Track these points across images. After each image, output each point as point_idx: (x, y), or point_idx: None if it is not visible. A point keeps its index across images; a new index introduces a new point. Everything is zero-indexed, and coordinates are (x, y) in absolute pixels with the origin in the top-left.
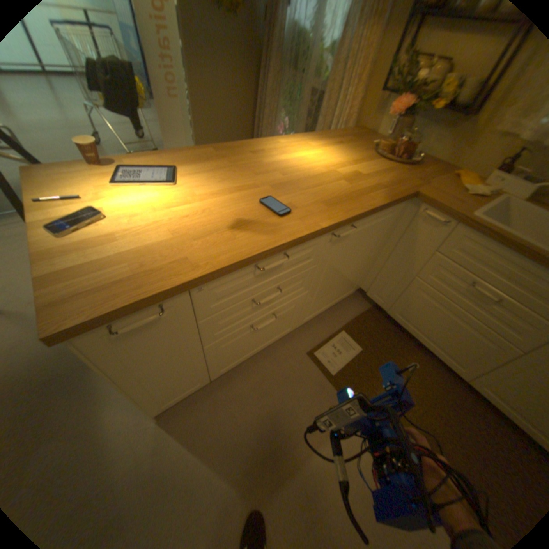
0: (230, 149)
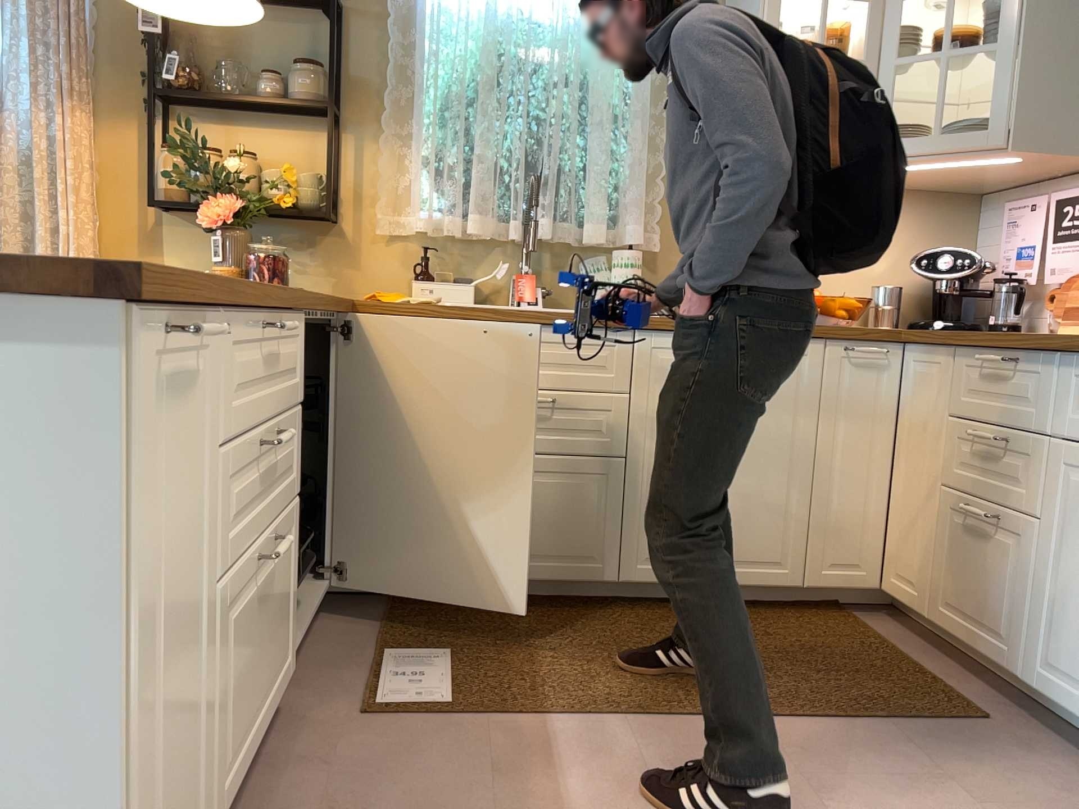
0: None
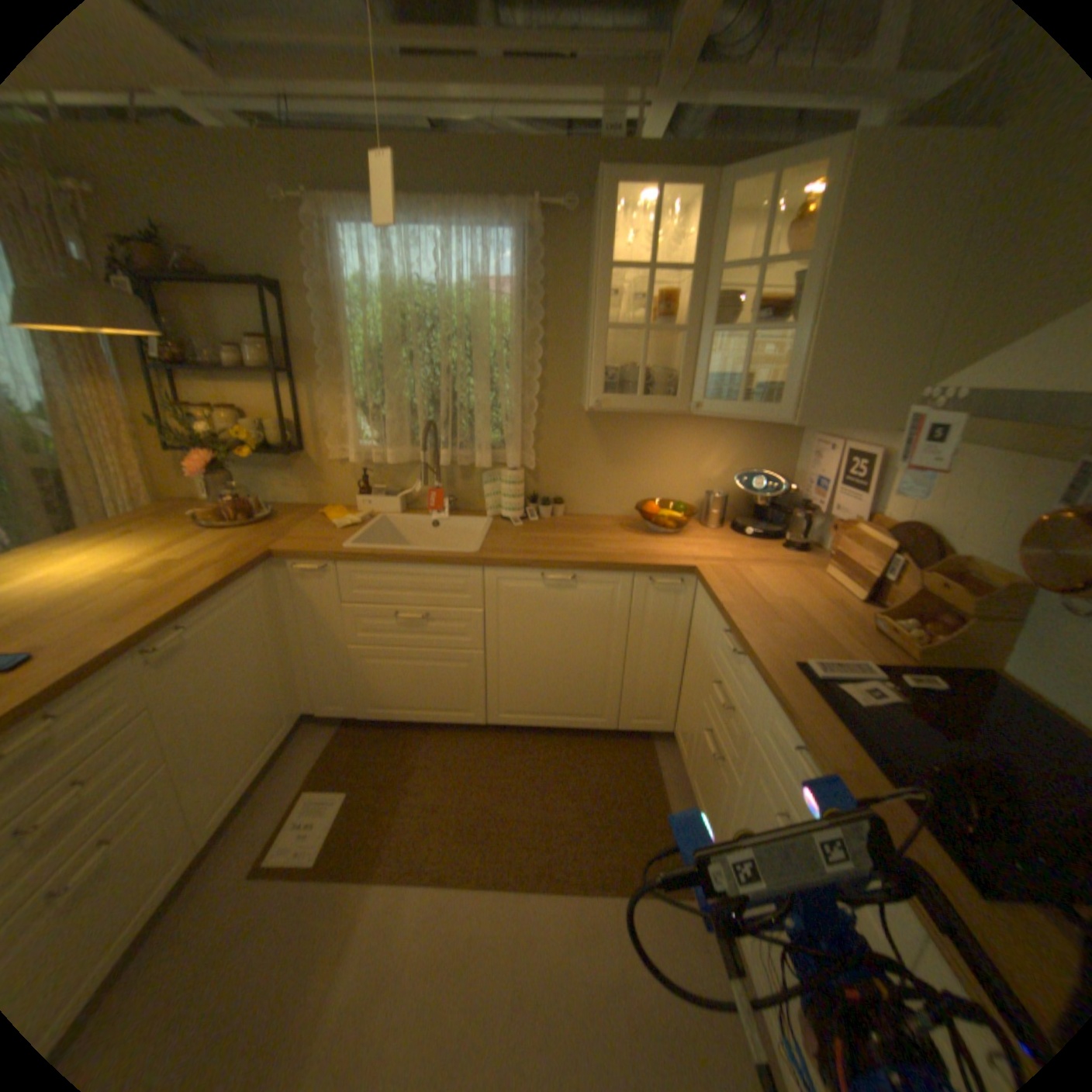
0: None
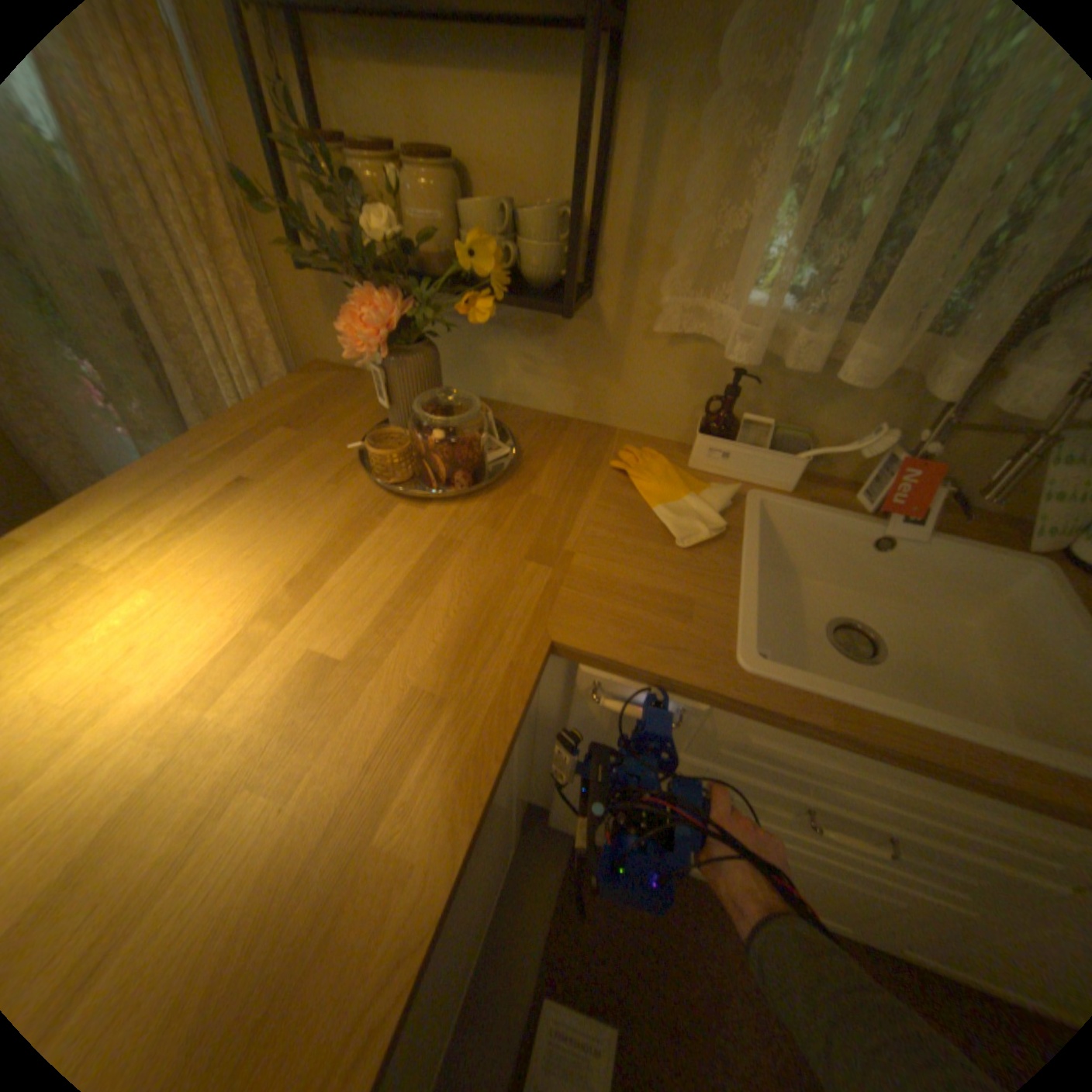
0: None
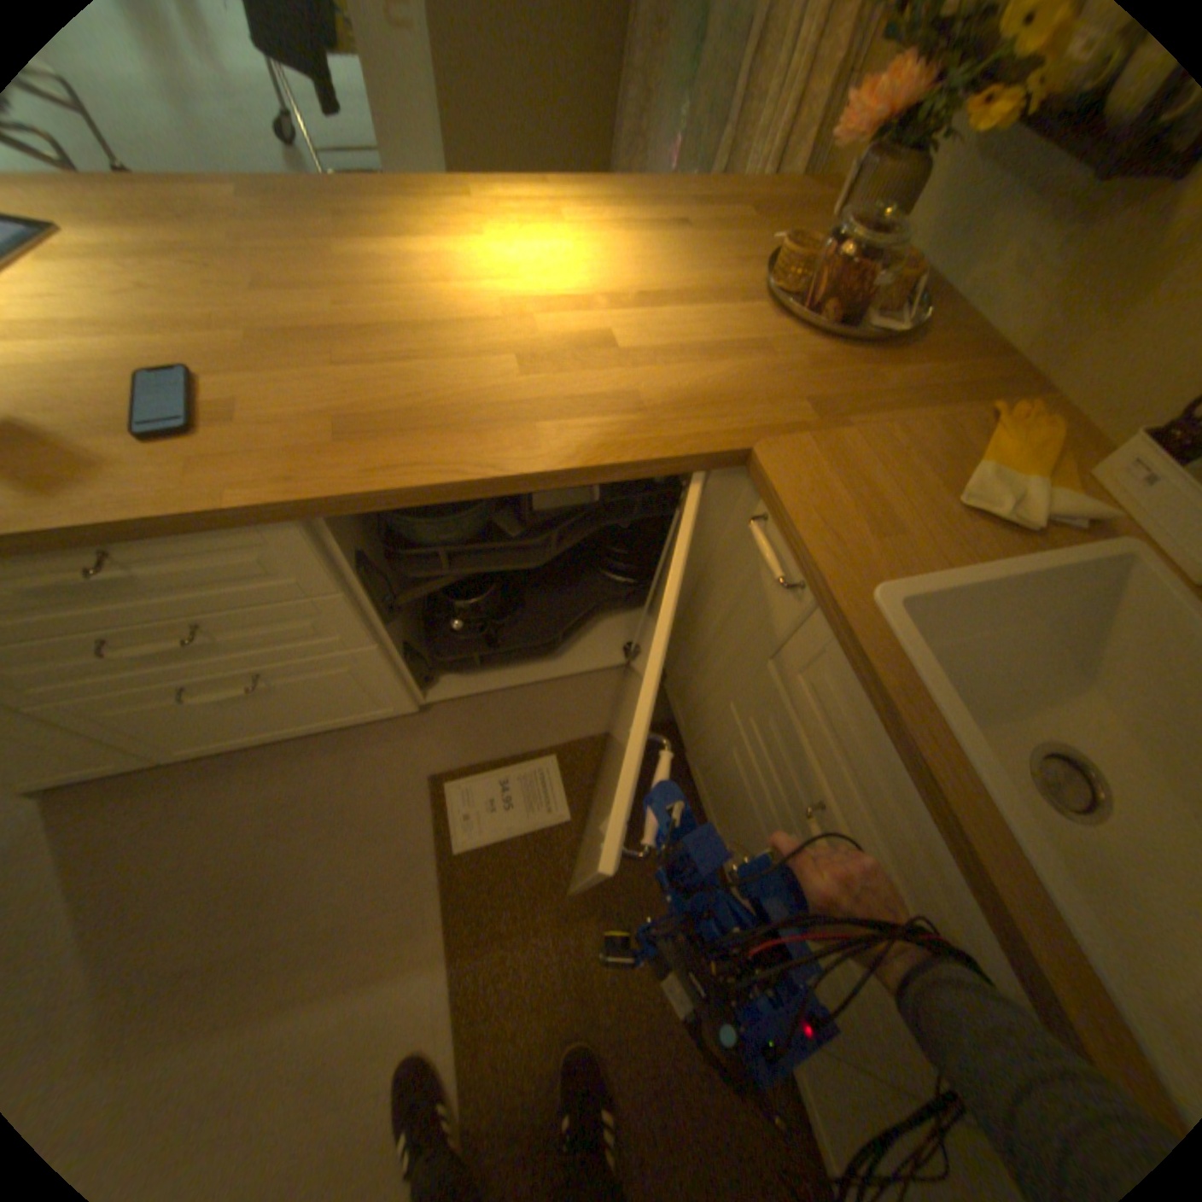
0: (289, 196)
